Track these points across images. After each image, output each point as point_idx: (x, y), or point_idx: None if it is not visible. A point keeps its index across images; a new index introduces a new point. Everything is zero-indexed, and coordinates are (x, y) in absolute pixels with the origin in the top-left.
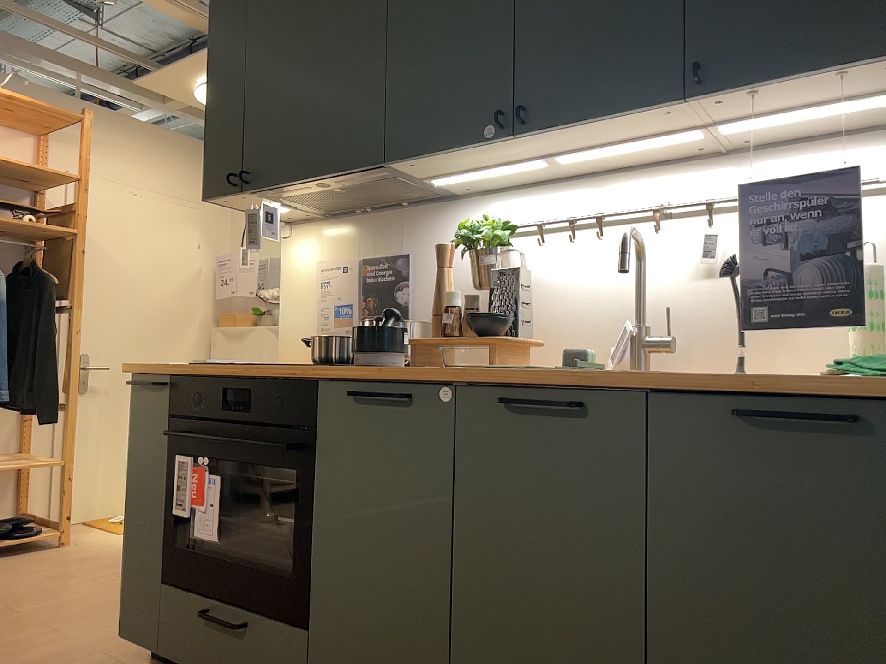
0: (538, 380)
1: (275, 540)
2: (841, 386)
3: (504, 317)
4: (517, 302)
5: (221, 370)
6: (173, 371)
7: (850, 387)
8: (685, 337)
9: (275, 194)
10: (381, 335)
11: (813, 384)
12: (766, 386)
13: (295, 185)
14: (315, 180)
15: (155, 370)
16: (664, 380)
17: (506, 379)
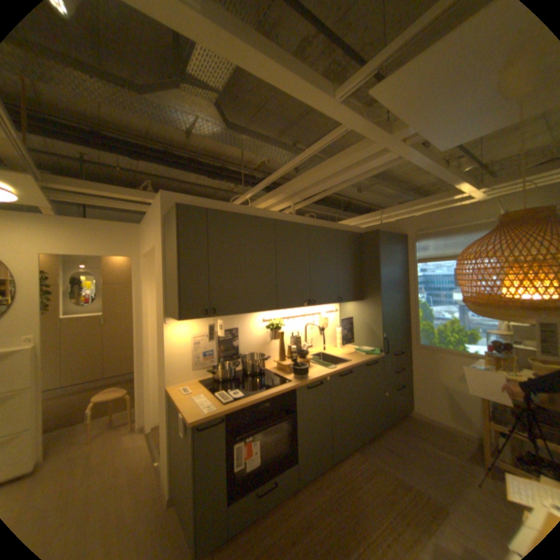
0: (342, 369)
1: (274, 448)
2: (376, 358)
3: (305, 351)
4: (298, 345)
5: (252, 400)
6: (224, 411)
7: (374, 357)
8: (308, 343)
9: (219, 316)
10: (306, 368)
11: (371, 358)
12: (370, 360)
13: (235, 314)
14: (246, 313)
15: (217, 416)
16: (361, 363)
17: (340, 371)
